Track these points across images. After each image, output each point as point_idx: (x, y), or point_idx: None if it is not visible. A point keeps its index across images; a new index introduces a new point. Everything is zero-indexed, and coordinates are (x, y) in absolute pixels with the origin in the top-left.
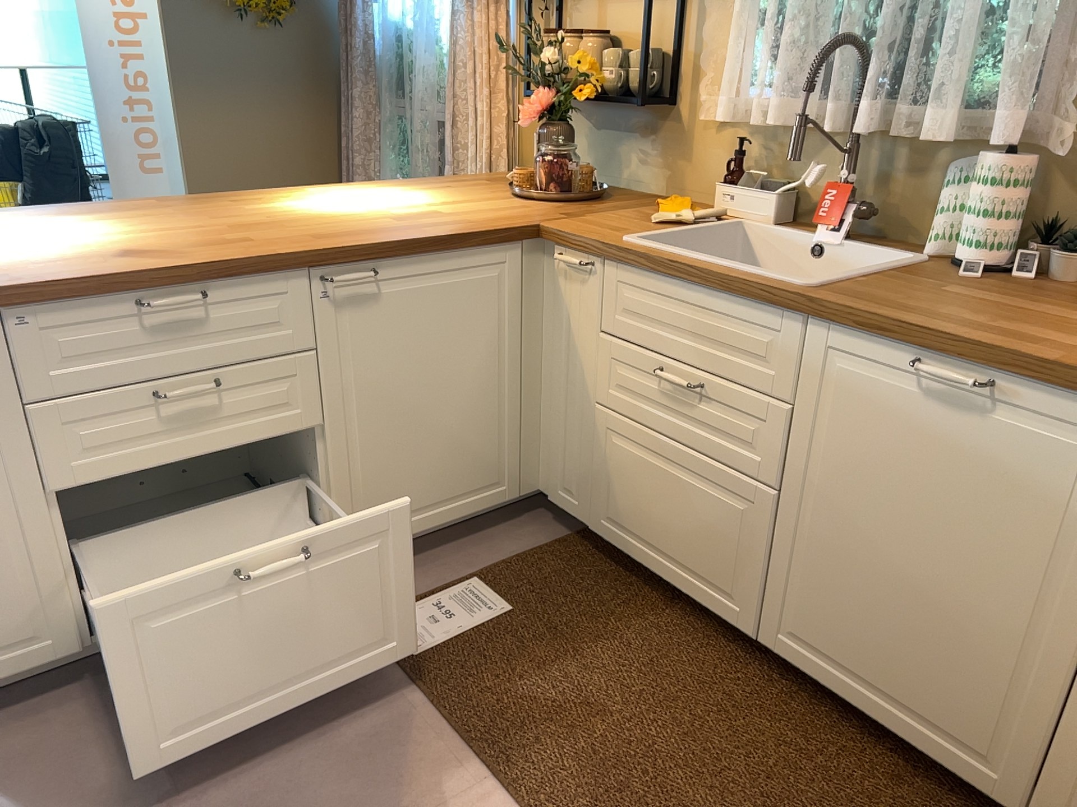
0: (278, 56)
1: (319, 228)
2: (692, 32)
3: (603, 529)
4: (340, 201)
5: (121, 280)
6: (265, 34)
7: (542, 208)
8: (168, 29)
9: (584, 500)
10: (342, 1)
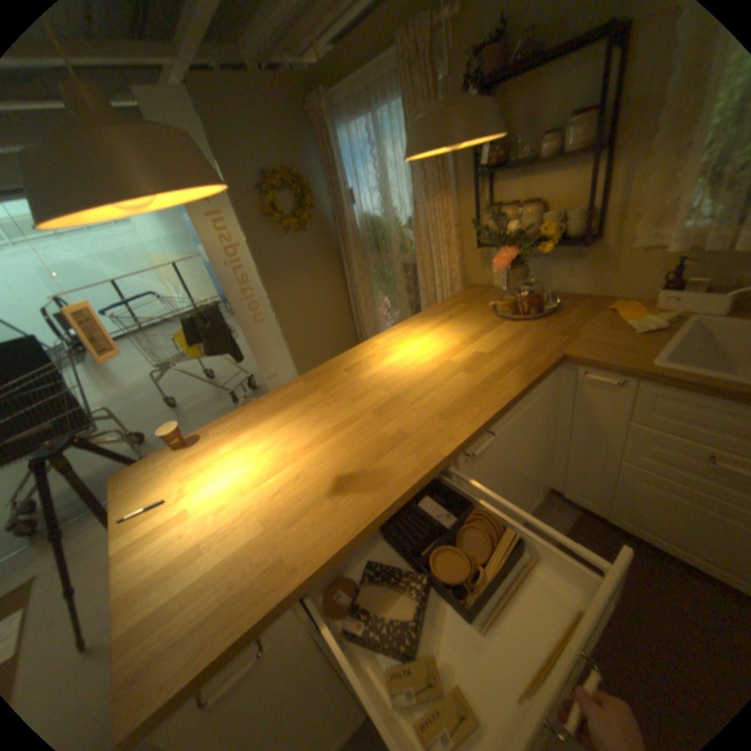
0: (305, 246)
1: (430, 399)
2: (621, 185)
3: (625, 526)
4: (406, 352)
5: (359, 536)
6: (297, 236)
7: (538, 330)
8: (250, 249)
9: (604, 507)
10: (329, 206)
